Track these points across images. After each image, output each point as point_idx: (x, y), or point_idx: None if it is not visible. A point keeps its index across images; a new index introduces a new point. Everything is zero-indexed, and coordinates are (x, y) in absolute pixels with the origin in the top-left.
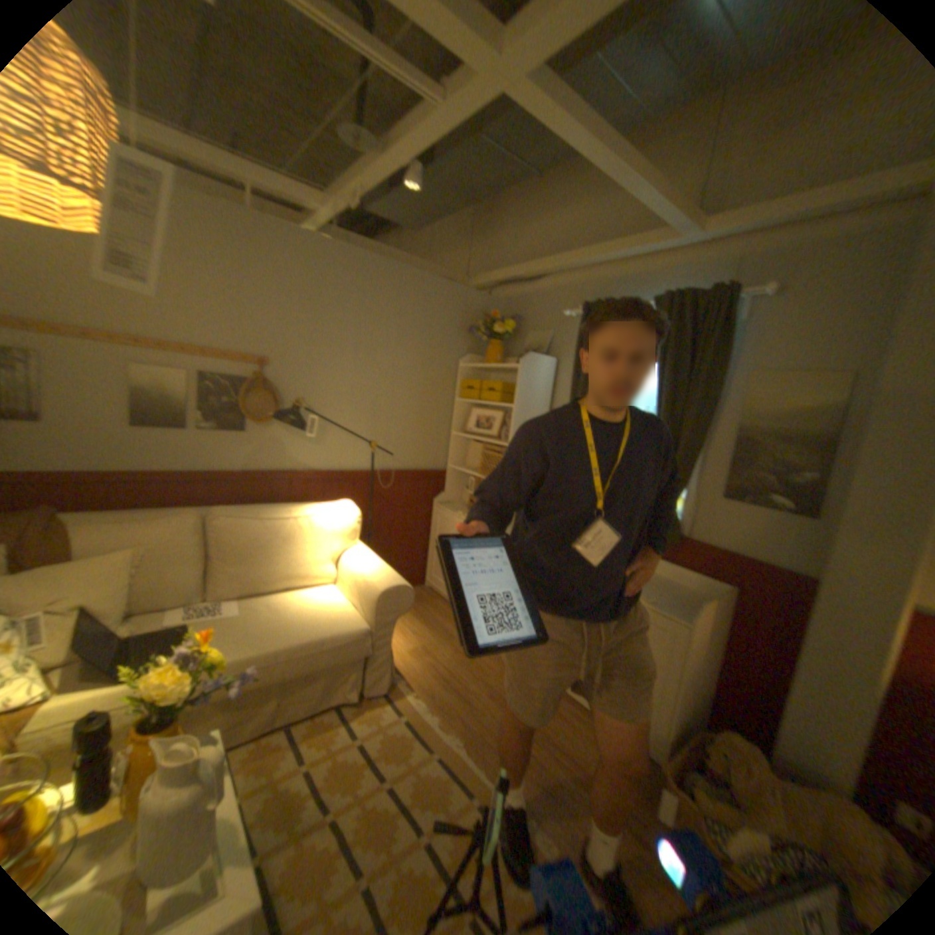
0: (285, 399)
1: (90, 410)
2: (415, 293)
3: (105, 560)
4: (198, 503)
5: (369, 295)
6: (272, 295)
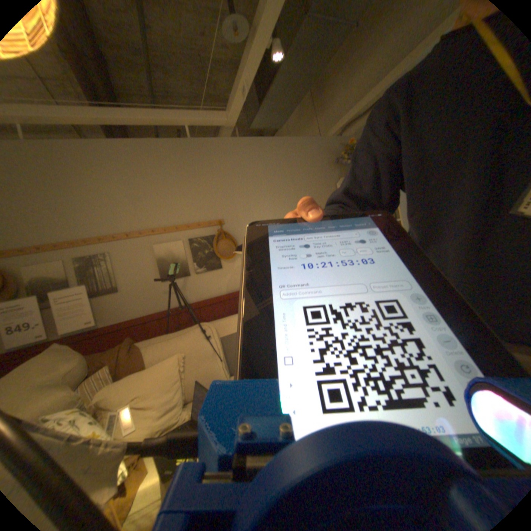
0: (238, 240)
1: (139, 276)
2: (294, 150)
3: (162, 364)
4: (207, 318)
5: (268, 160)
6: (214, 179)
